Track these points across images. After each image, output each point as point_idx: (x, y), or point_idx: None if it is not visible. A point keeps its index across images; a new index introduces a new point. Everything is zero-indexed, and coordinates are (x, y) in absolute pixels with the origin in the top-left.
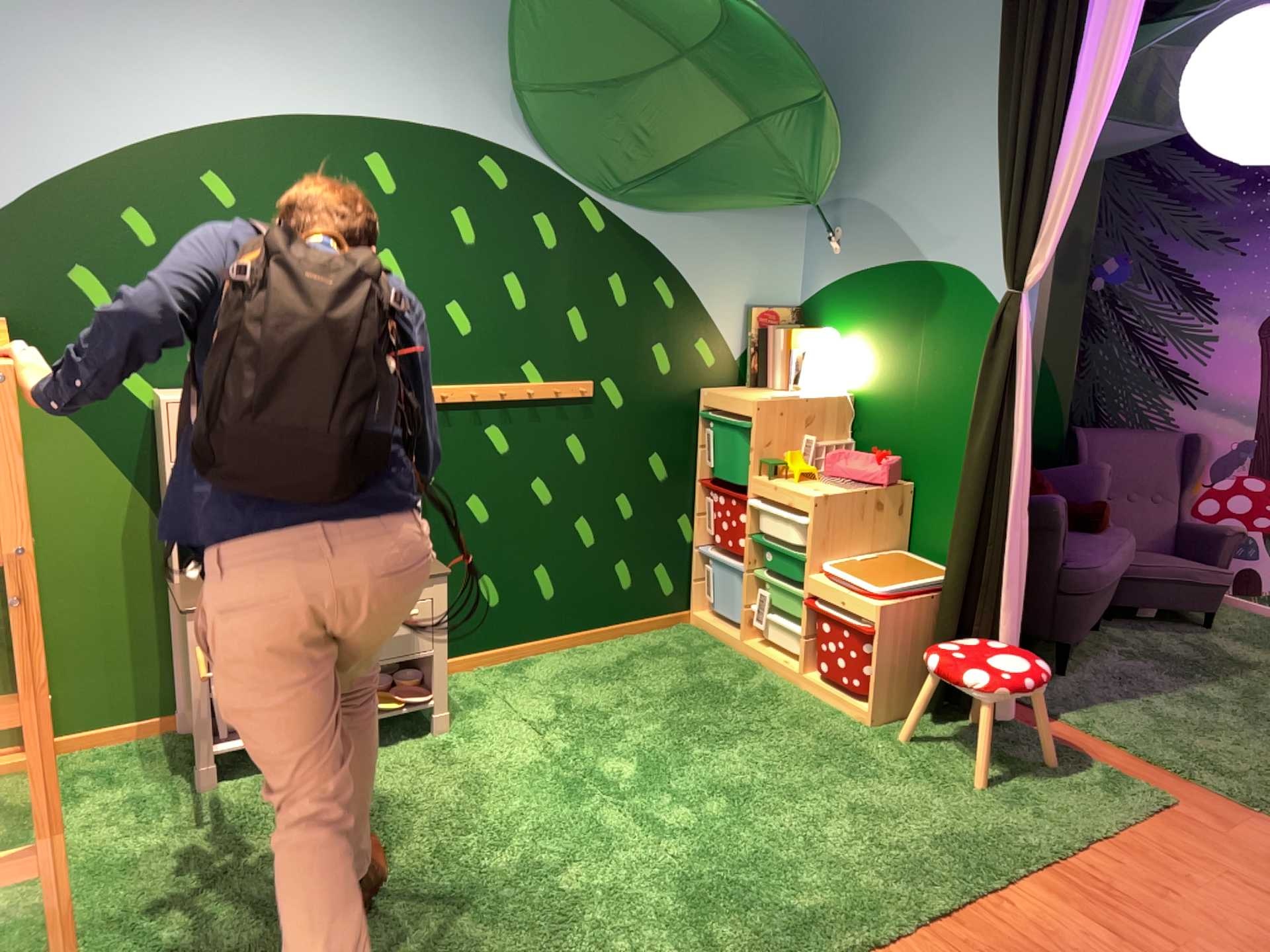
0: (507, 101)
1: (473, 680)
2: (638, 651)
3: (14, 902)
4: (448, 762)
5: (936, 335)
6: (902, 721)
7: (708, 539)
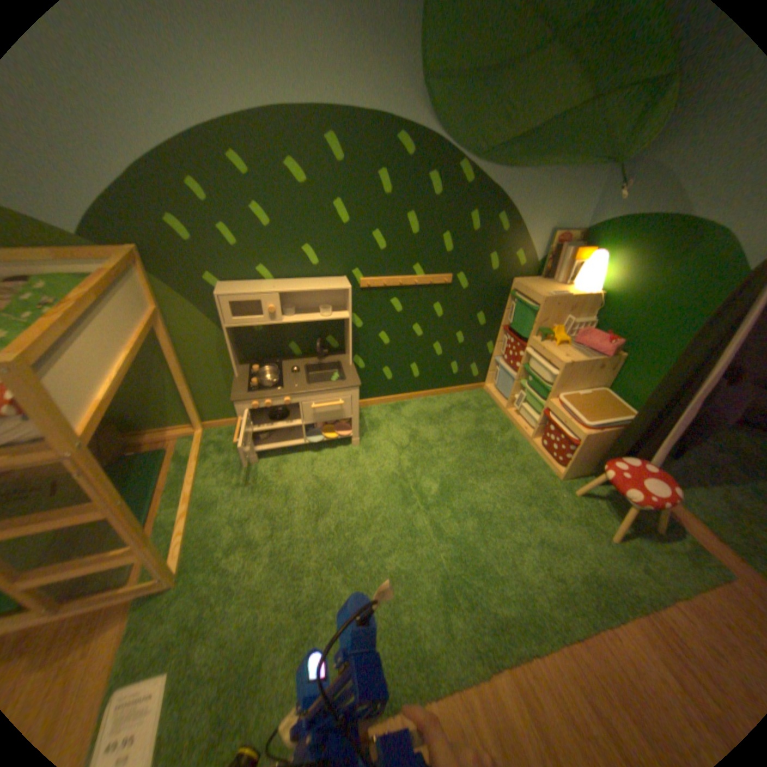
0: (418, 80)
1: (375, 413)
2: (454, 406)
3: (159, 522)
4: (352, 469)
5: (688, 270)
6: (582, 485)
7: (501, 358)
